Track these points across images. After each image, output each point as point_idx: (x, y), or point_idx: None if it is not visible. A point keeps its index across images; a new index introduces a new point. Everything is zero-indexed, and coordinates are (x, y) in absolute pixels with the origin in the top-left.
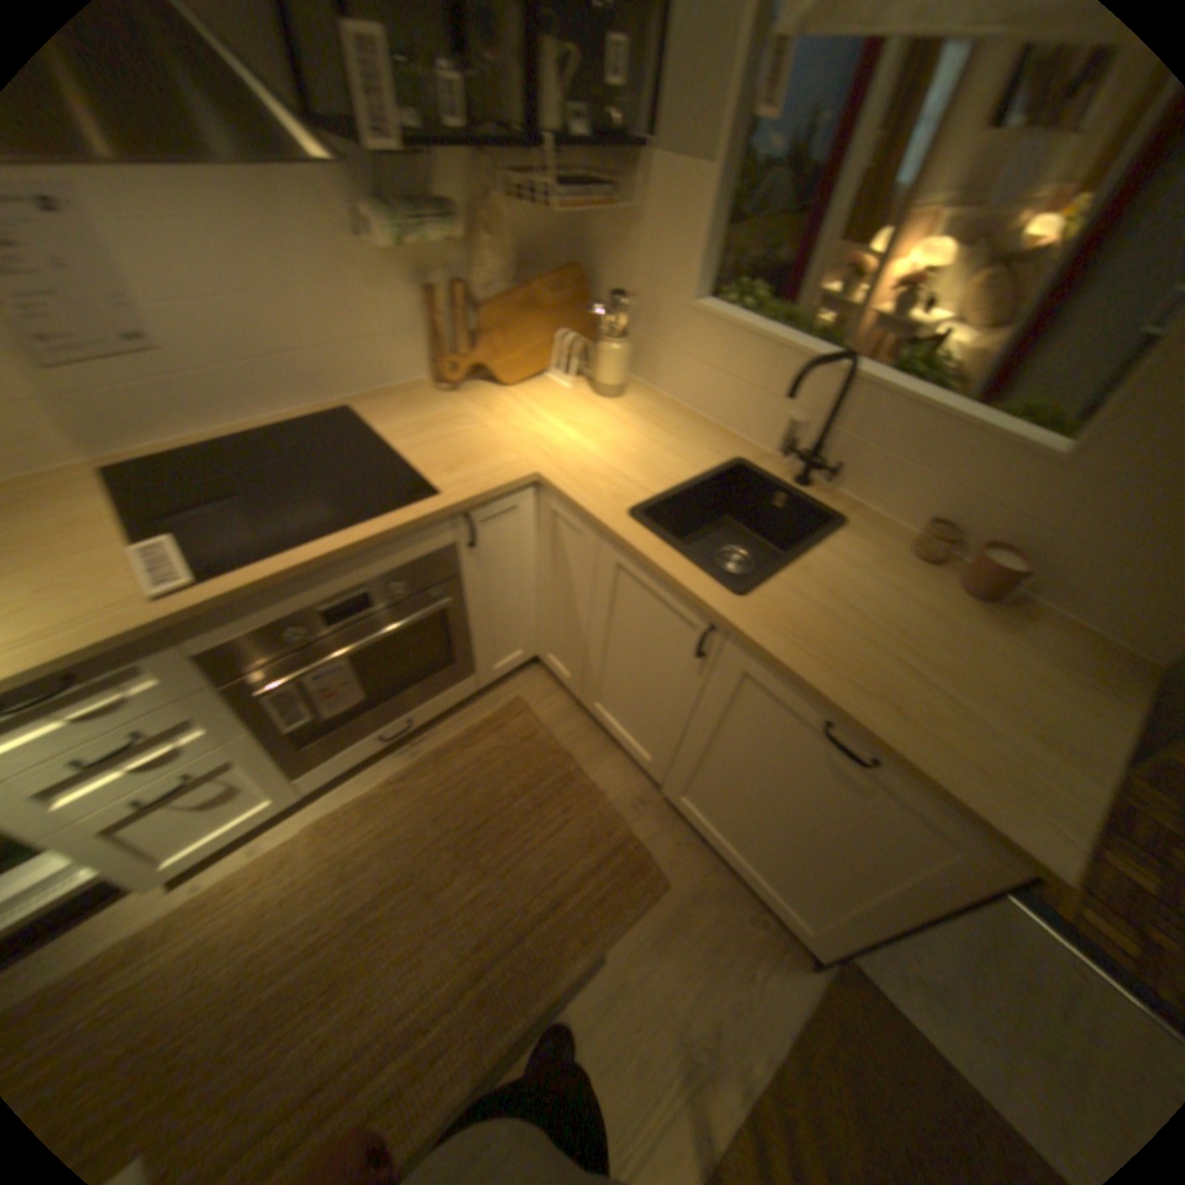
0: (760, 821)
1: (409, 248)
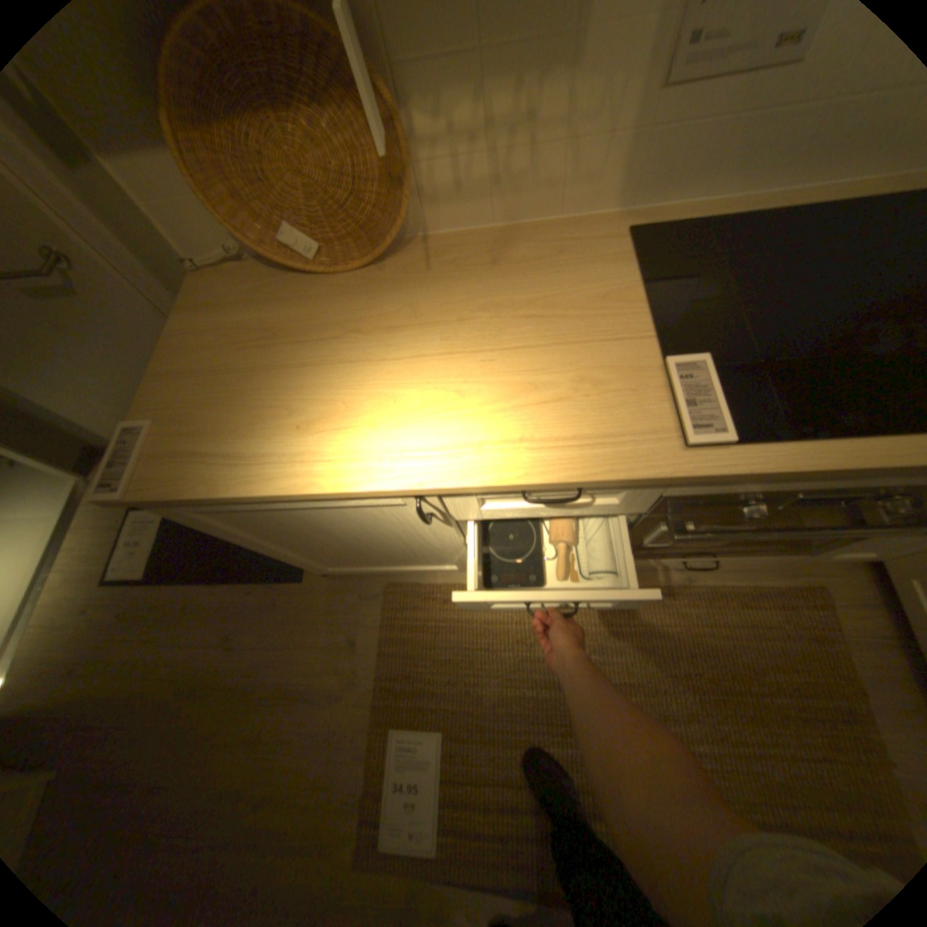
0: None
1: None
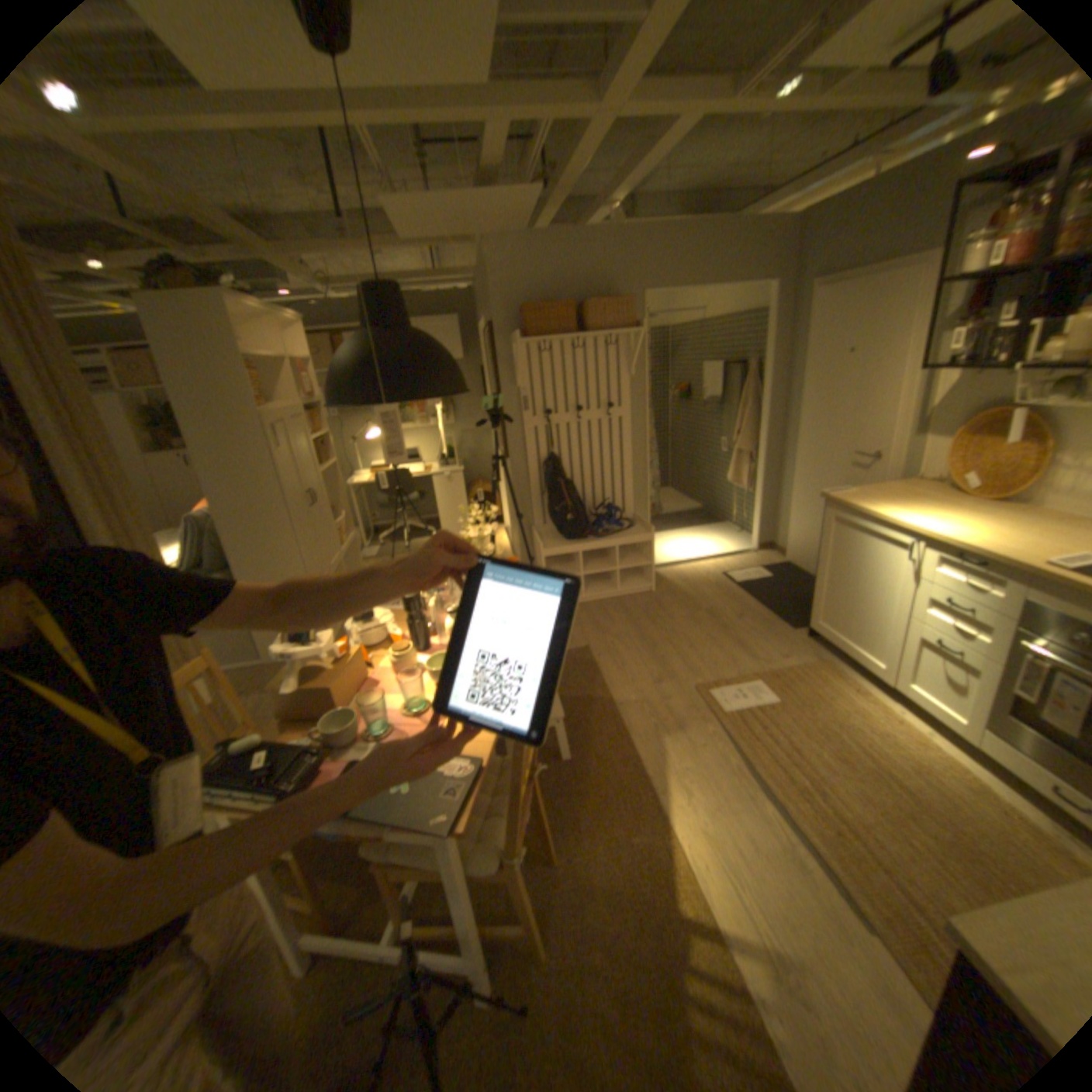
0: None
1: None
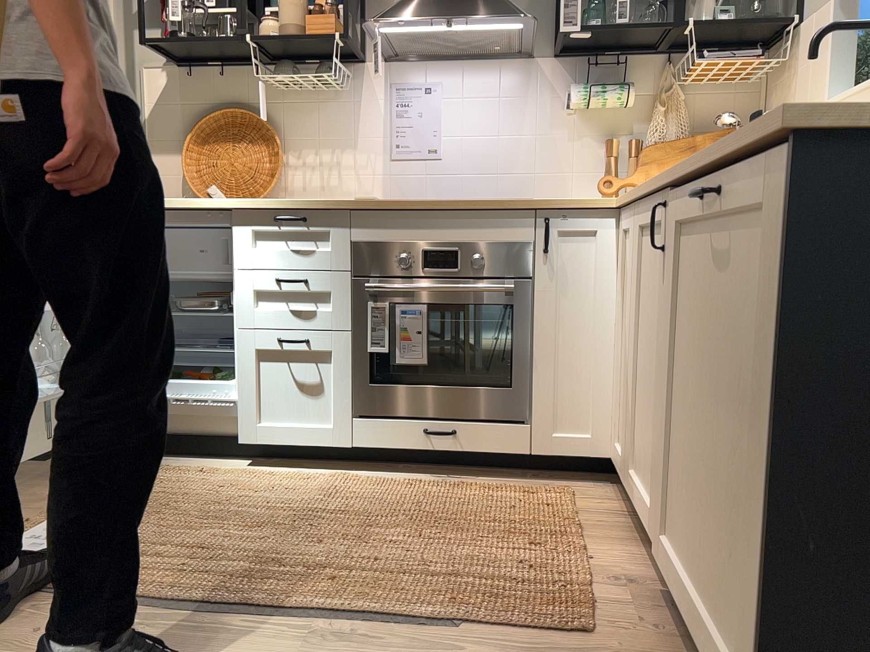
0: (708, 464)
1: (598, 119)
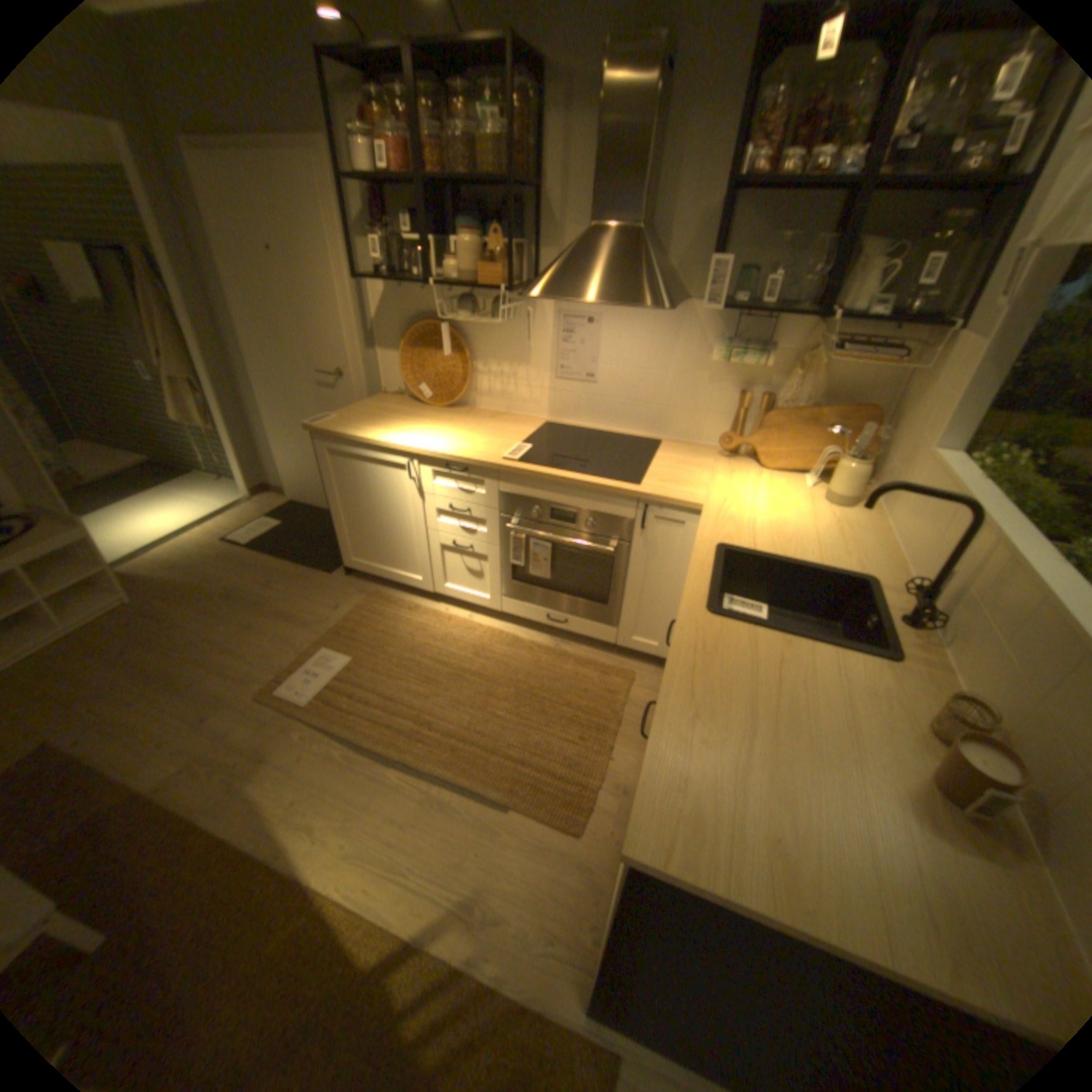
0: None
1: (741, 367)
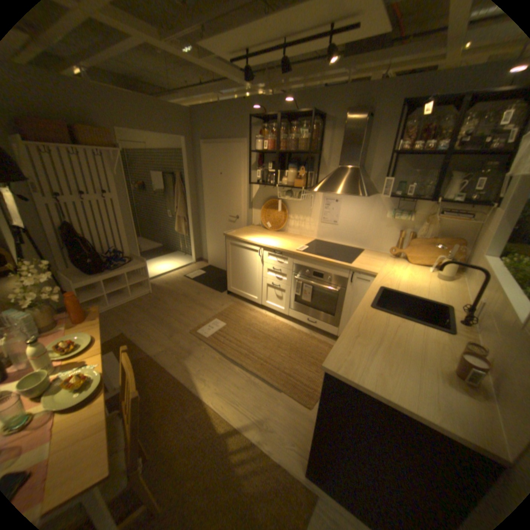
0: None
1: (401, 221)
